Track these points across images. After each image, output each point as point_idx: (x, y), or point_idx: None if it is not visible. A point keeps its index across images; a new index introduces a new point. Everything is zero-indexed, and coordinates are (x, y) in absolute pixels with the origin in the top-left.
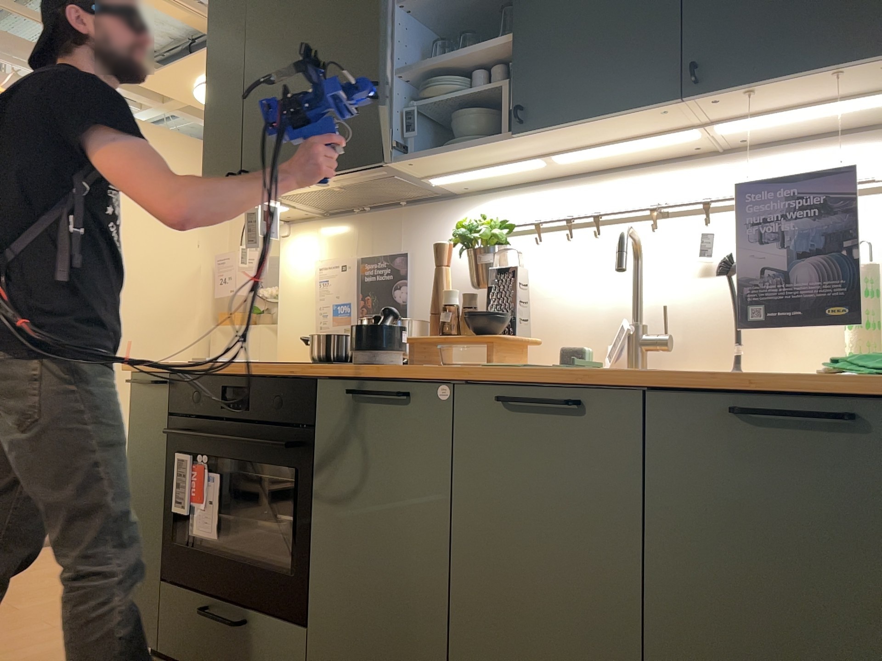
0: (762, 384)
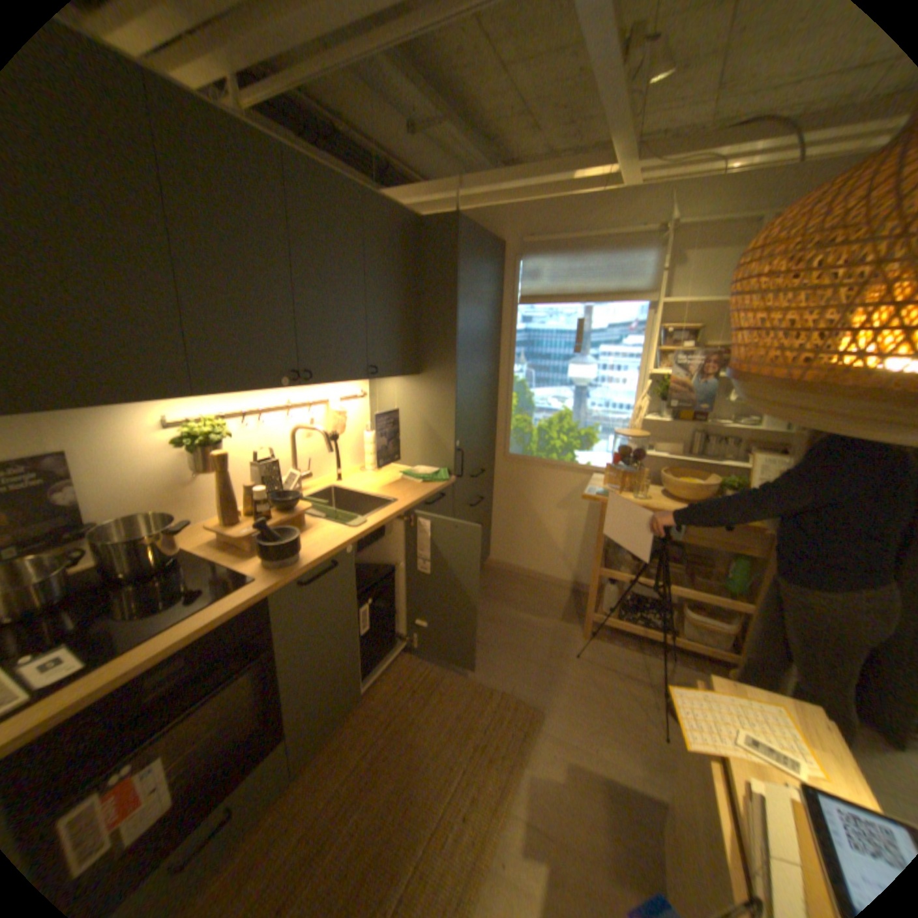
0: (431, 494)
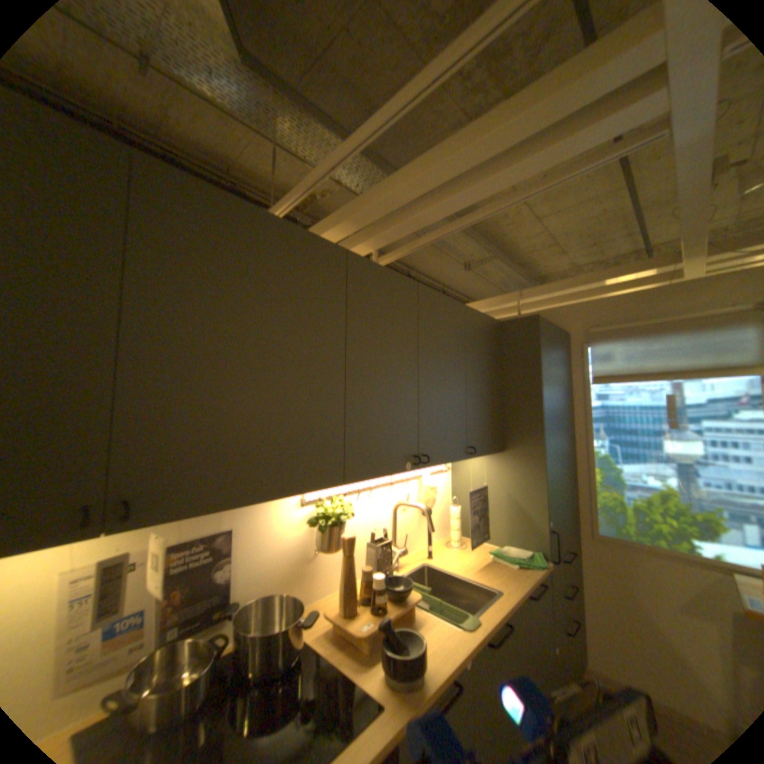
0: (535, 587)
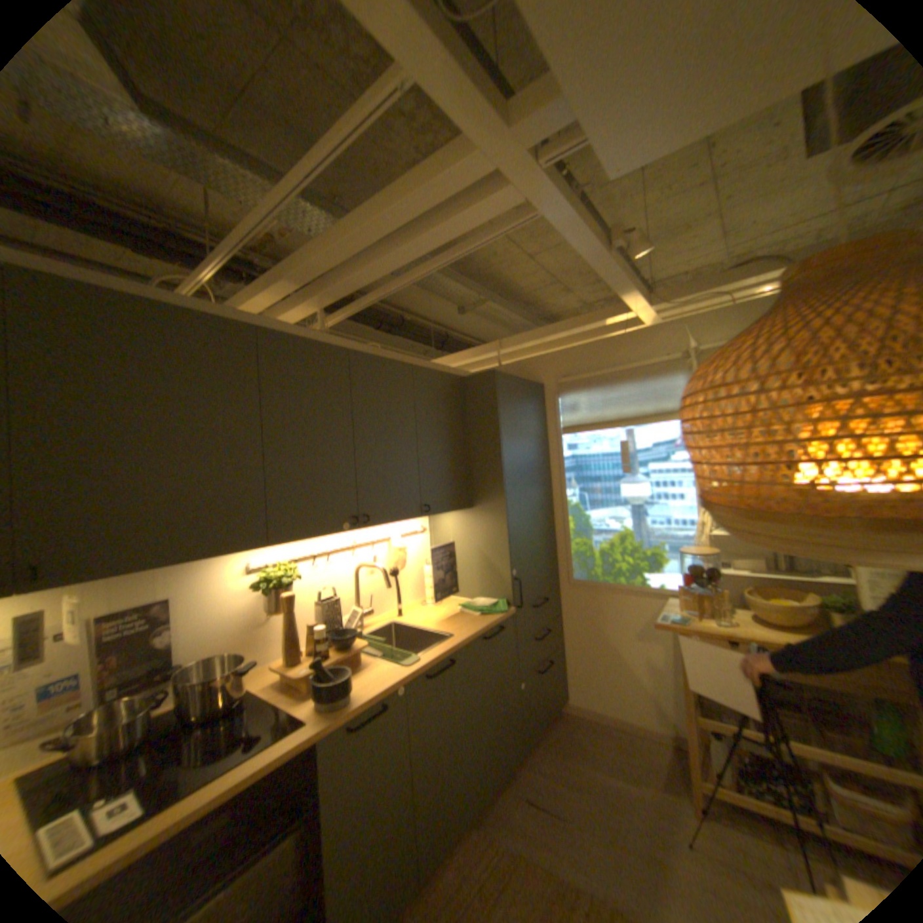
0: (488, 628)
